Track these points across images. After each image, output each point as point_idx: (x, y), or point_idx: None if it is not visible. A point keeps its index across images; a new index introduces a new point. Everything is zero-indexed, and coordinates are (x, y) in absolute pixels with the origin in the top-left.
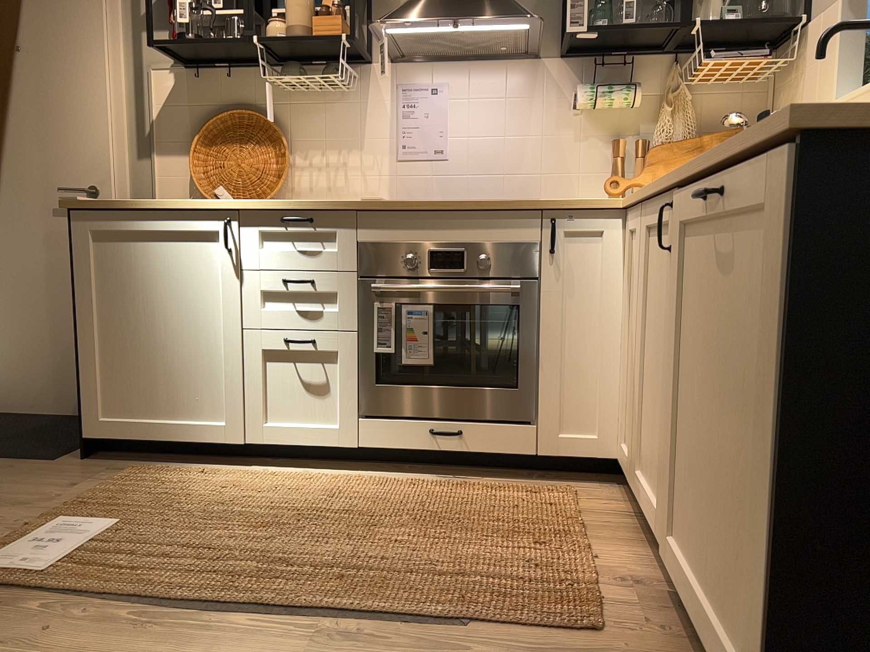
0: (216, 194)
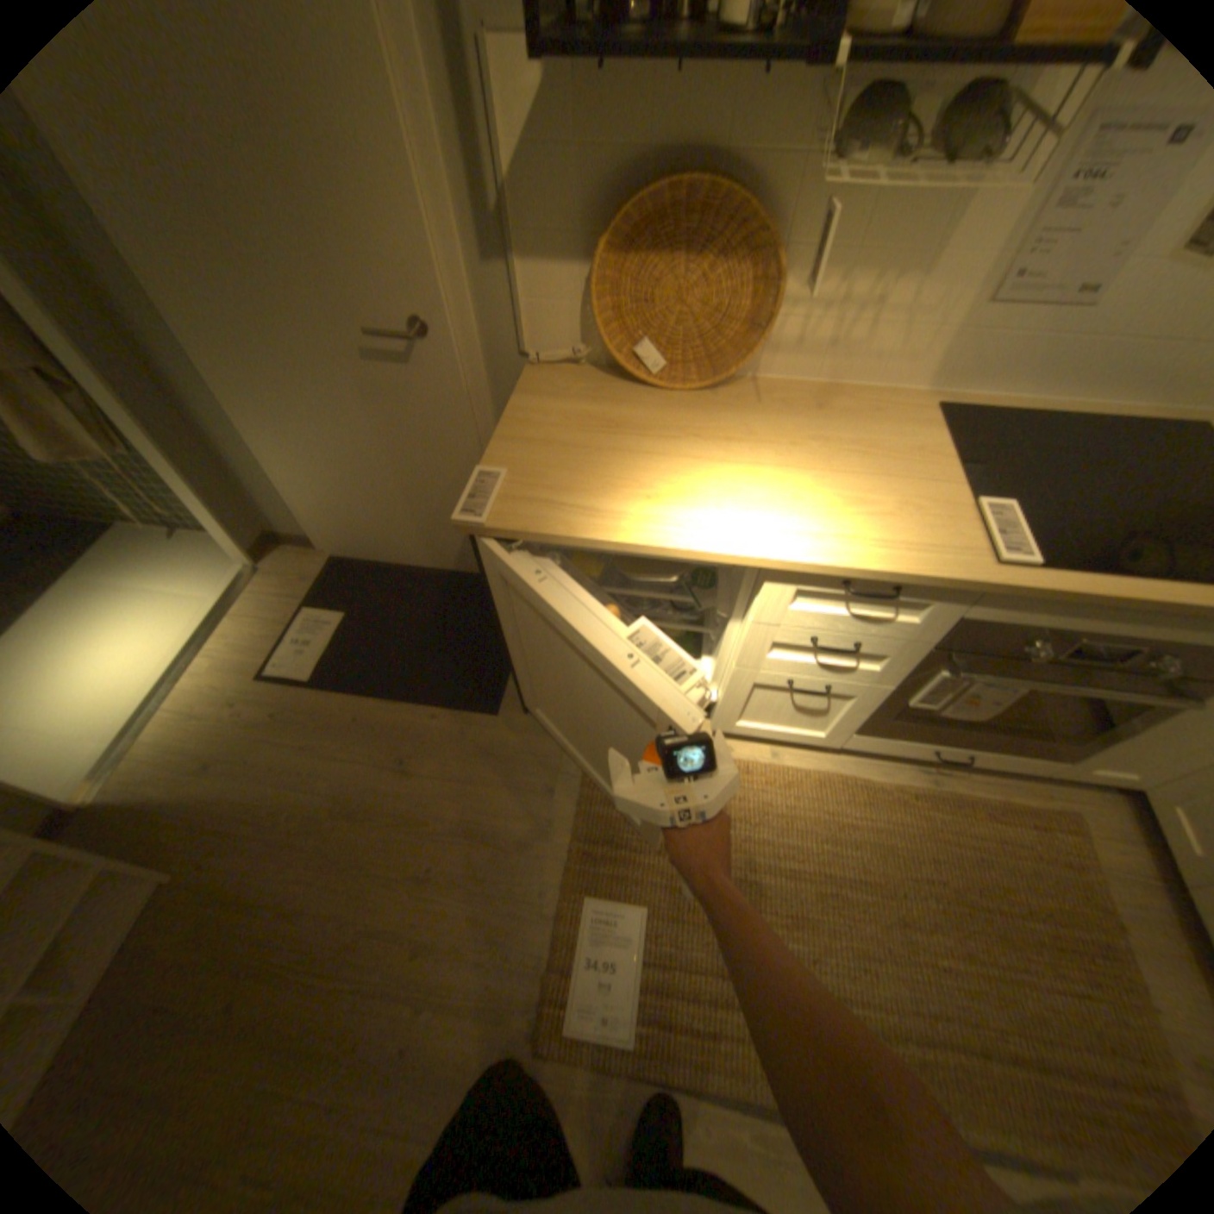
0: (640, 353)
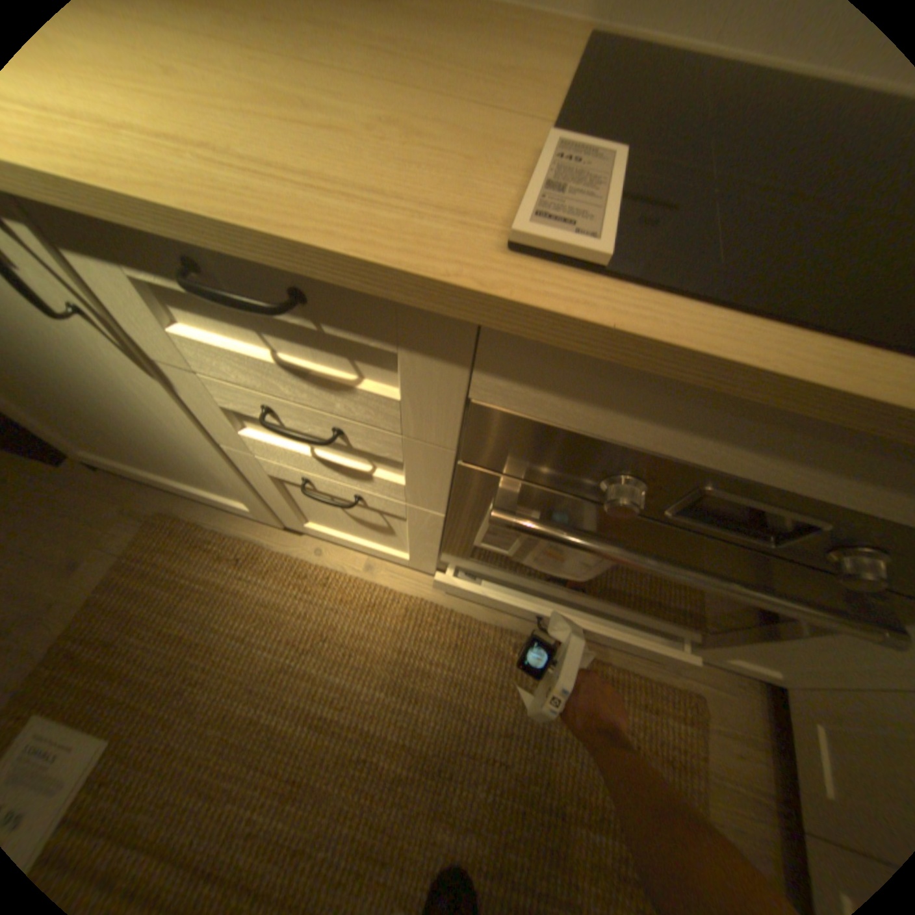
0: None
